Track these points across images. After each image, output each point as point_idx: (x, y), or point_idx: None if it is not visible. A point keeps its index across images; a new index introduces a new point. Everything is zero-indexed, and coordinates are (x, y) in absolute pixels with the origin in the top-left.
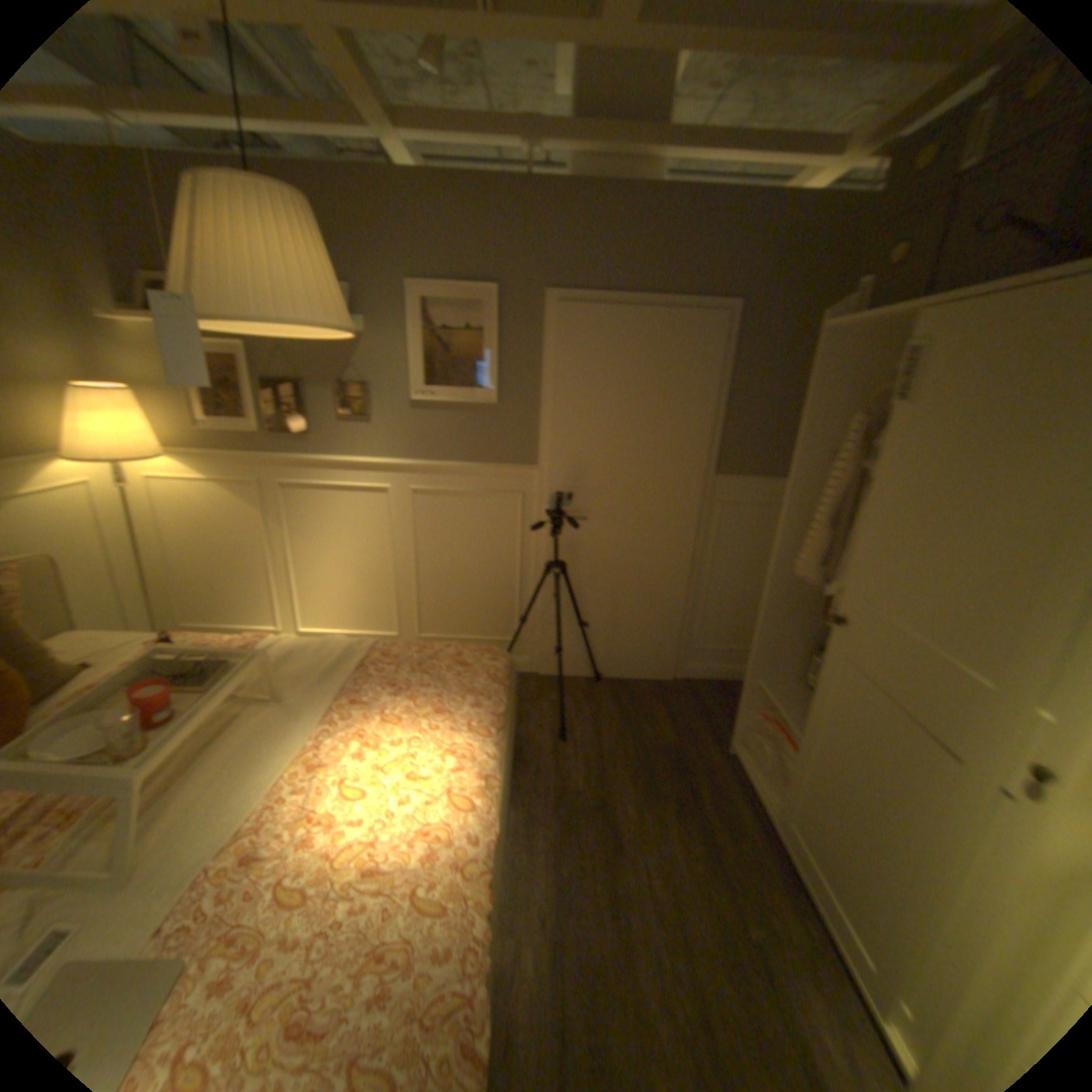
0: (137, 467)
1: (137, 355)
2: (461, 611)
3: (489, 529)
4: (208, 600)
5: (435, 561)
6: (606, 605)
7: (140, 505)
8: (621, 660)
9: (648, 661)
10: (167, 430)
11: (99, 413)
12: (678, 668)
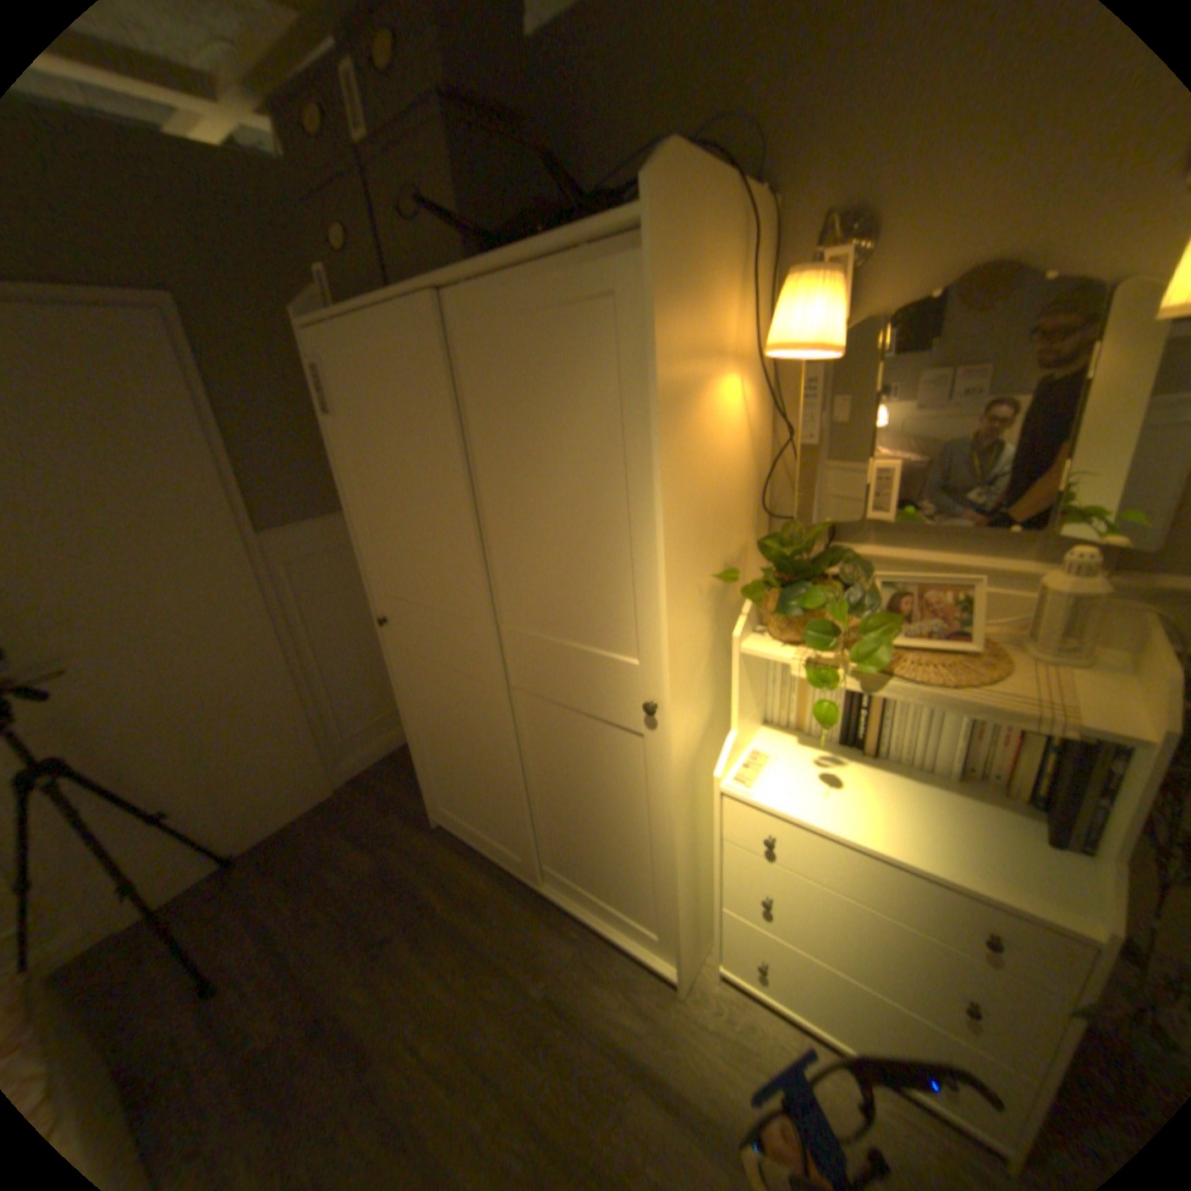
0: None
1: None
2: None
3: None
4: None
5: None
6: (175, 769)
7: None
8: (243, 819)
9: (282, 795)
10: None
11: None
12: (327, 776)
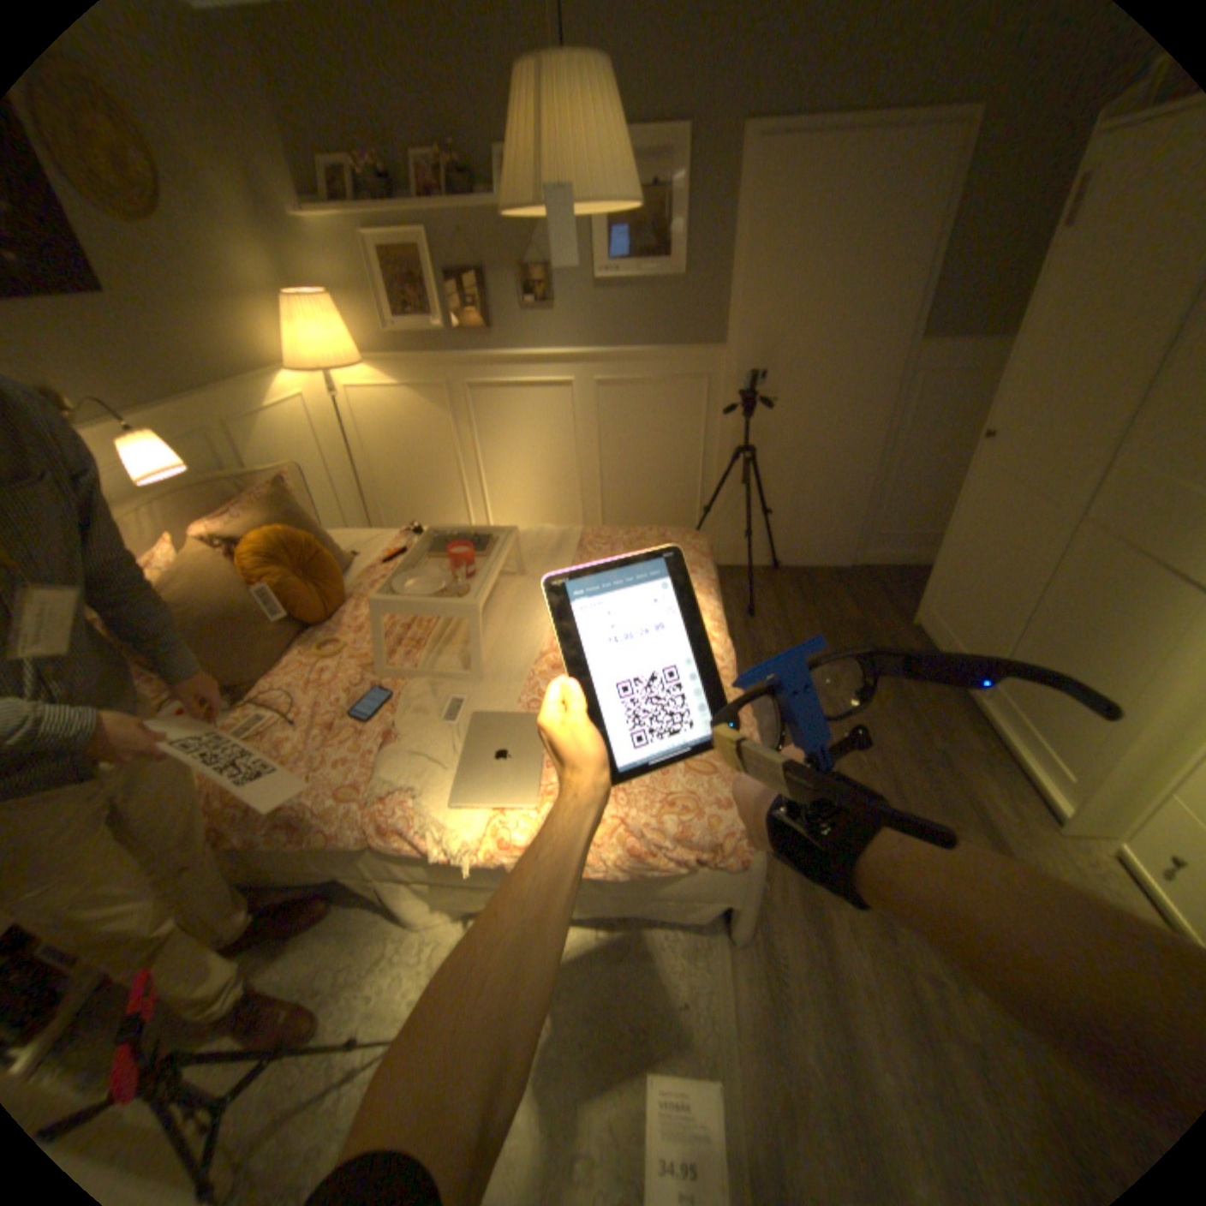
0: (332, 378)
1: (319, 256)
2: (641, 506)
3: (670, 419)
4: (407, 507)
5: (616, 456)
6: (788, 492)
7: (339, 416)
8: (800, 547)
9: (827, 547)
10: (355, 336)
11: (308, 321)
12: (858, 553)
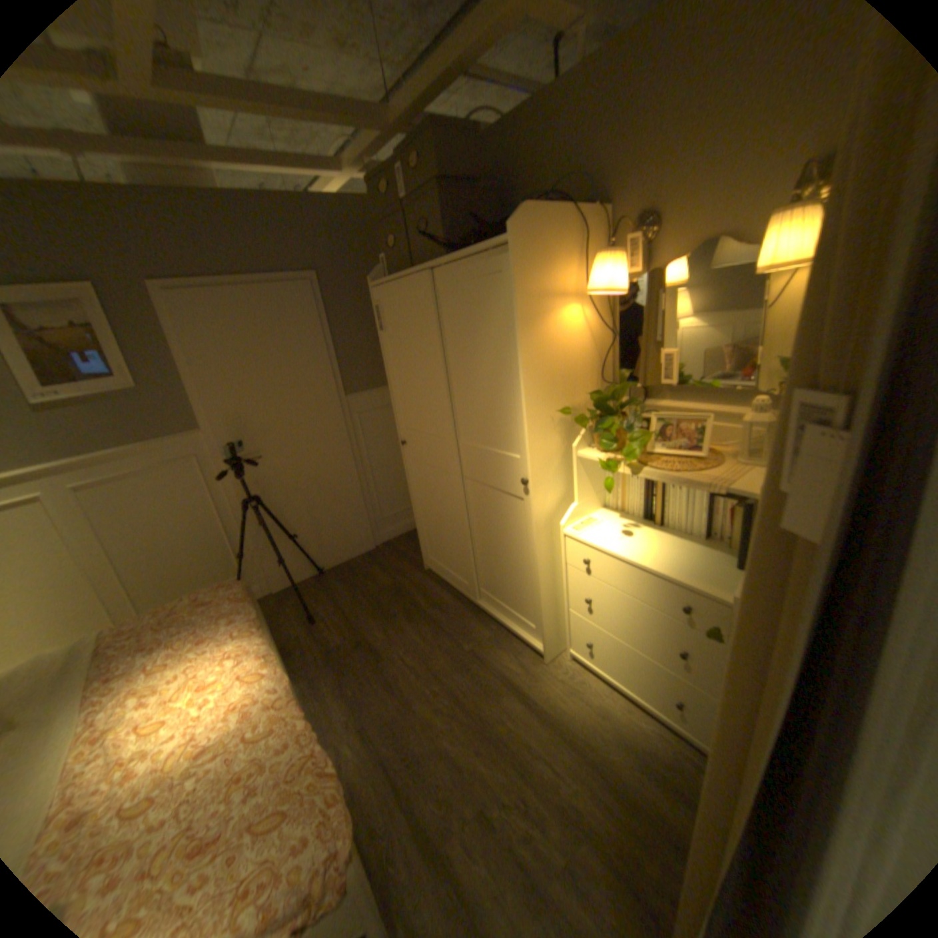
0: None
1: None
2: (173, 577)
3: (171, 496)
4: None
5: (124, 545)
6: (303, 516)
7: None
8: (331, 551)
9: (351, 543)
10: None
11: None
12: (373, 537)
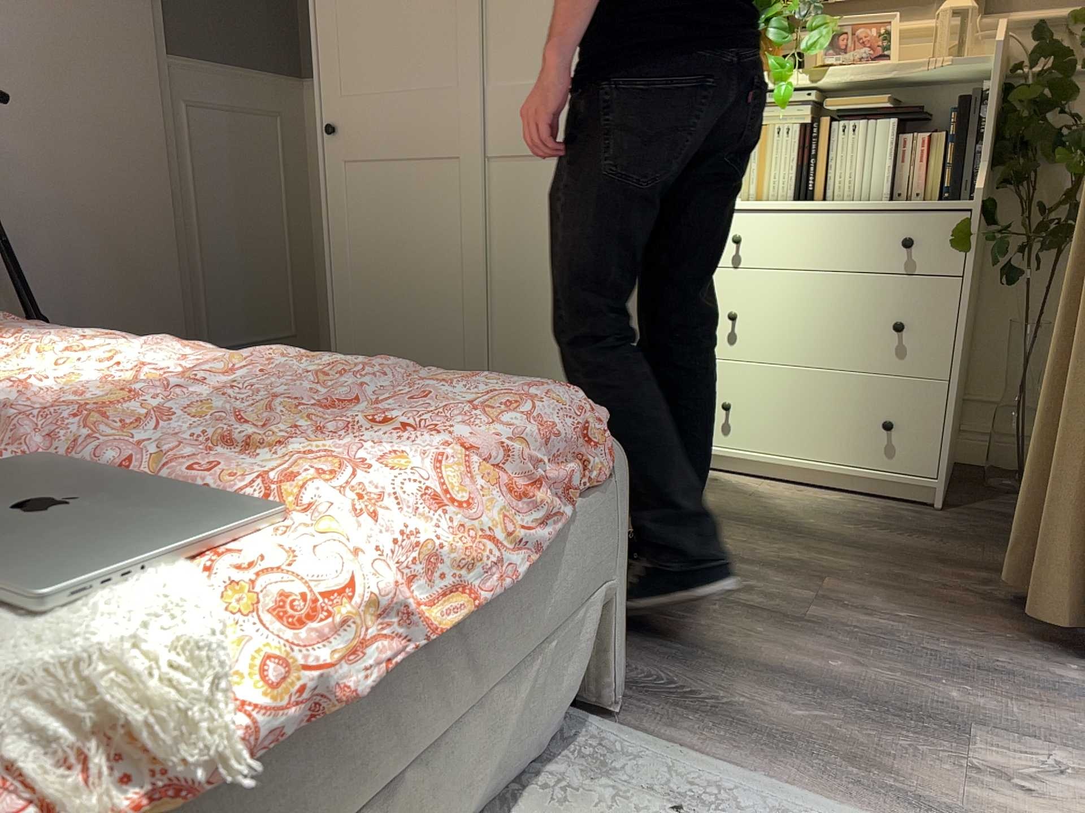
0: None
1: None
2: None
3: None
4: None
5: None
6: (58, 288)
7: None
8: None
9: None
10: None
11: None
12: None
